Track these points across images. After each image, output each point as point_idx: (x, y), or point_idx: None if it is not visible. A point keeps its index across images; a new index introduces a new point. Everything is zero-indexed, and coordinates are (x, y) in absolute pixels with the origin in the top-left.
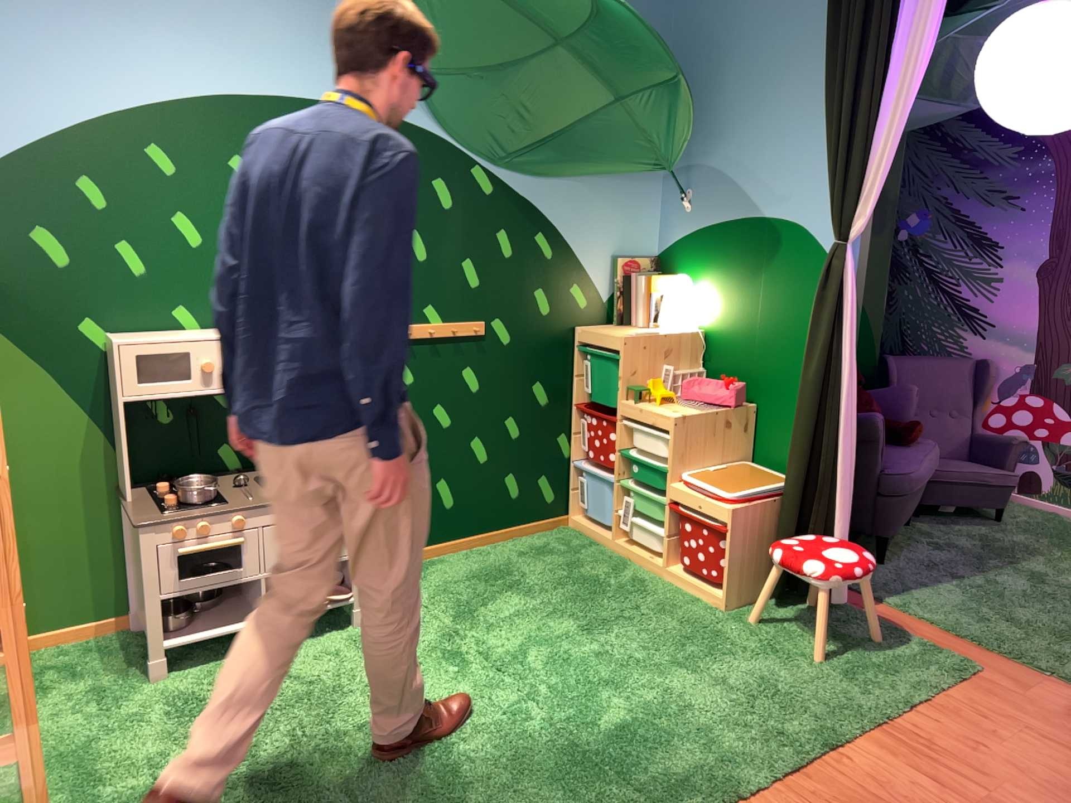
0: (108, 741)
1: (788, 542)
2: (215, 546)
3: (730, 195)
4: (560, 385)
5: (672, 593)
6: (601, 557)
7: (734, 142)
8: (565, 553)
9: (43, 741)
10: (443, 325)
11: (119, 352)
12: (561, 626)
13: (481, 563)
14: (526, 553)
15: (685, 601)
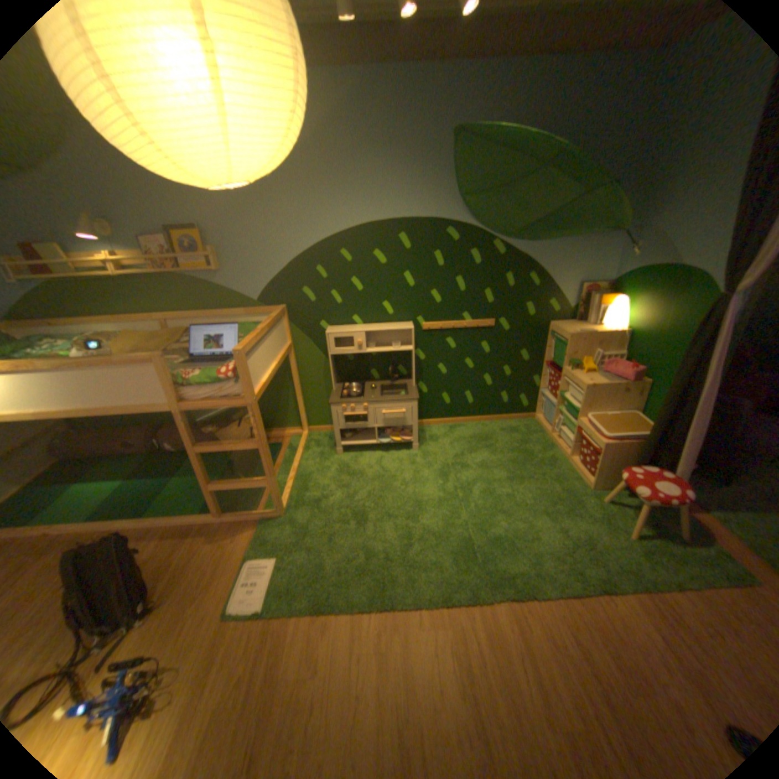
0: (316, 475)
1: (641, 468)
2: (356, 414)
3: (664, 247)
4: (536, 351)
5: (568, 472)
6: (541, 440)
7: (674, 210)
8: (523, 434)
9: (299, 469)
10: (471, 322)
11: (327, 337)
12: (498, 474)
13: (480, 431)
14: (504, 430)
15: (572, 478)
